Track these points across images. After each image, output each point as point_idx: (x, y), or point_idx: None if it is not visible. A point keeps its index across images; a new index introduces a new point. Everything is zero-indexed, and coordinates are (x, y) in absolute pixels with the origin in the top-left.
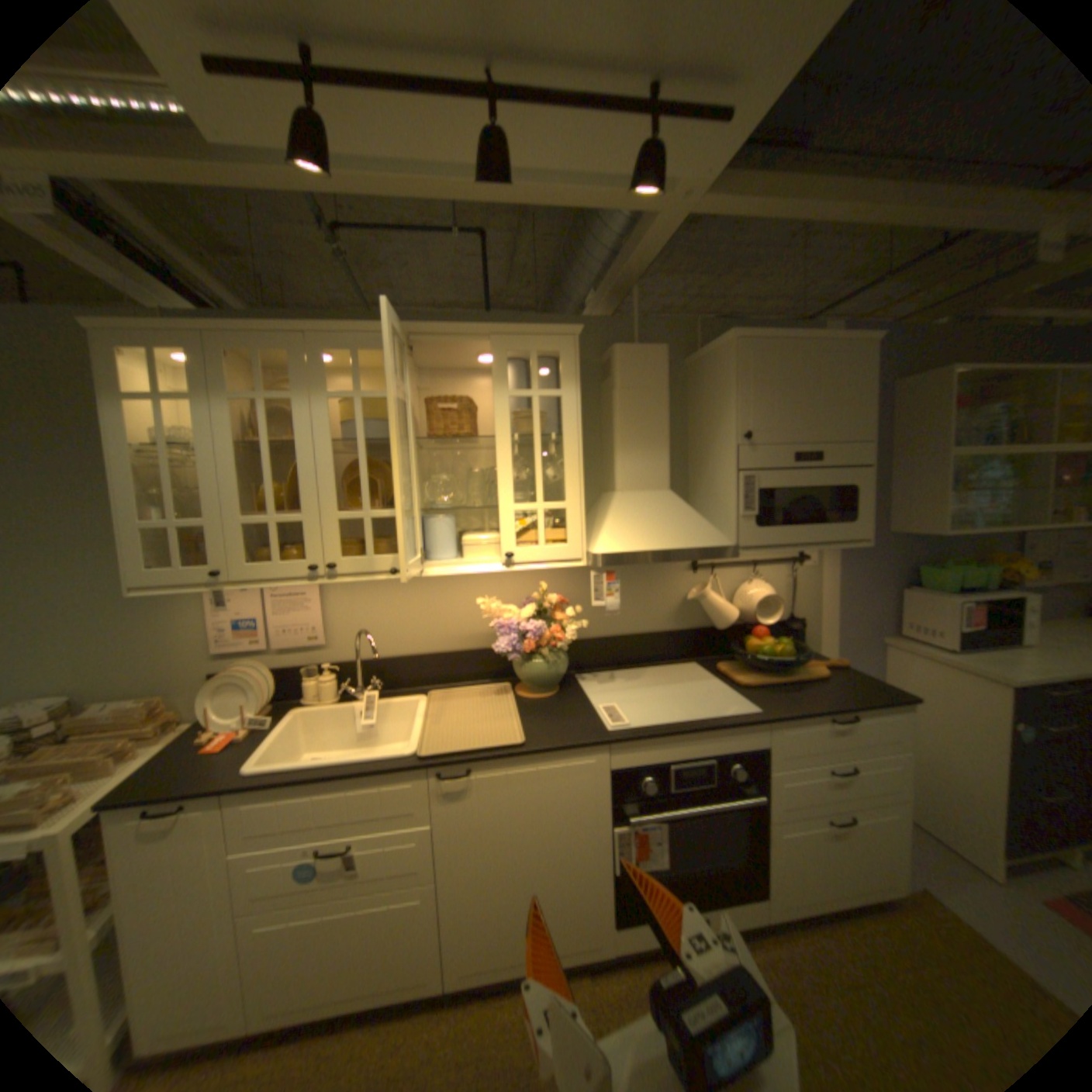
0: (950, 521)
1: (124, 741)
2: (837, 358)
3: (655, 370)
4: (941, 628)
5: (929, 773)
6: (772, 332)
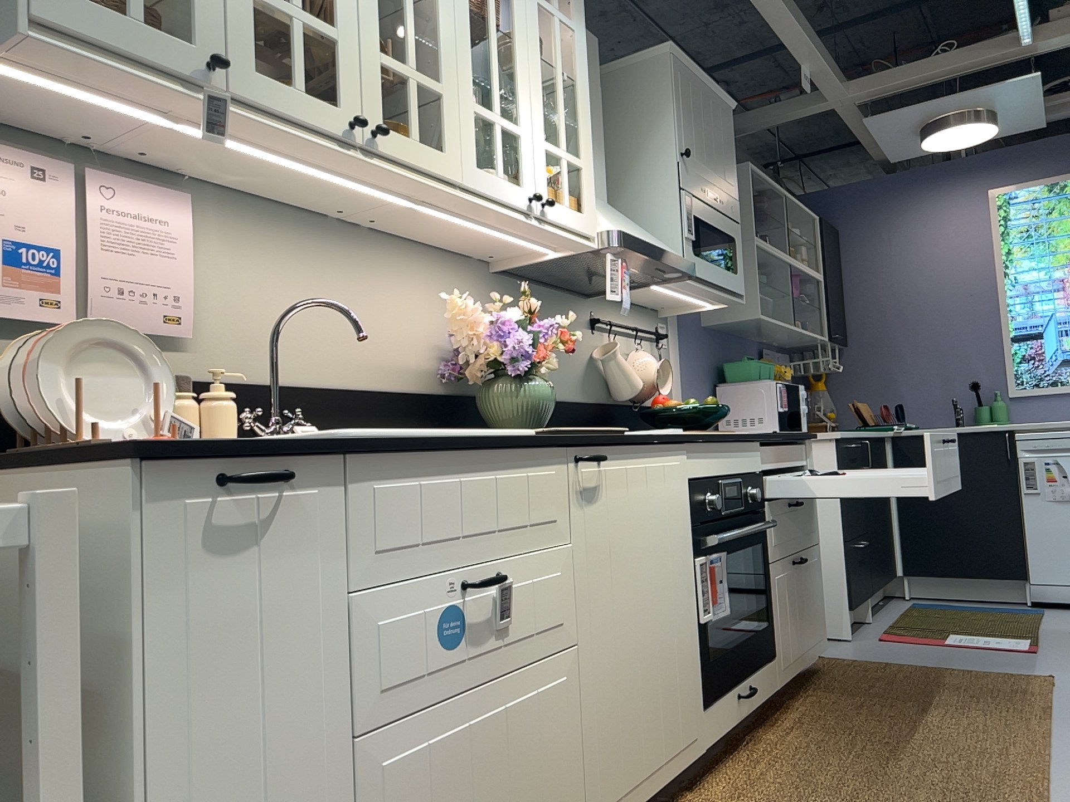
0: (752, 311)
1: None
2: (718, 112)
3: (593, 63)
4: (758, 416)
5: None
6: (689, 63)
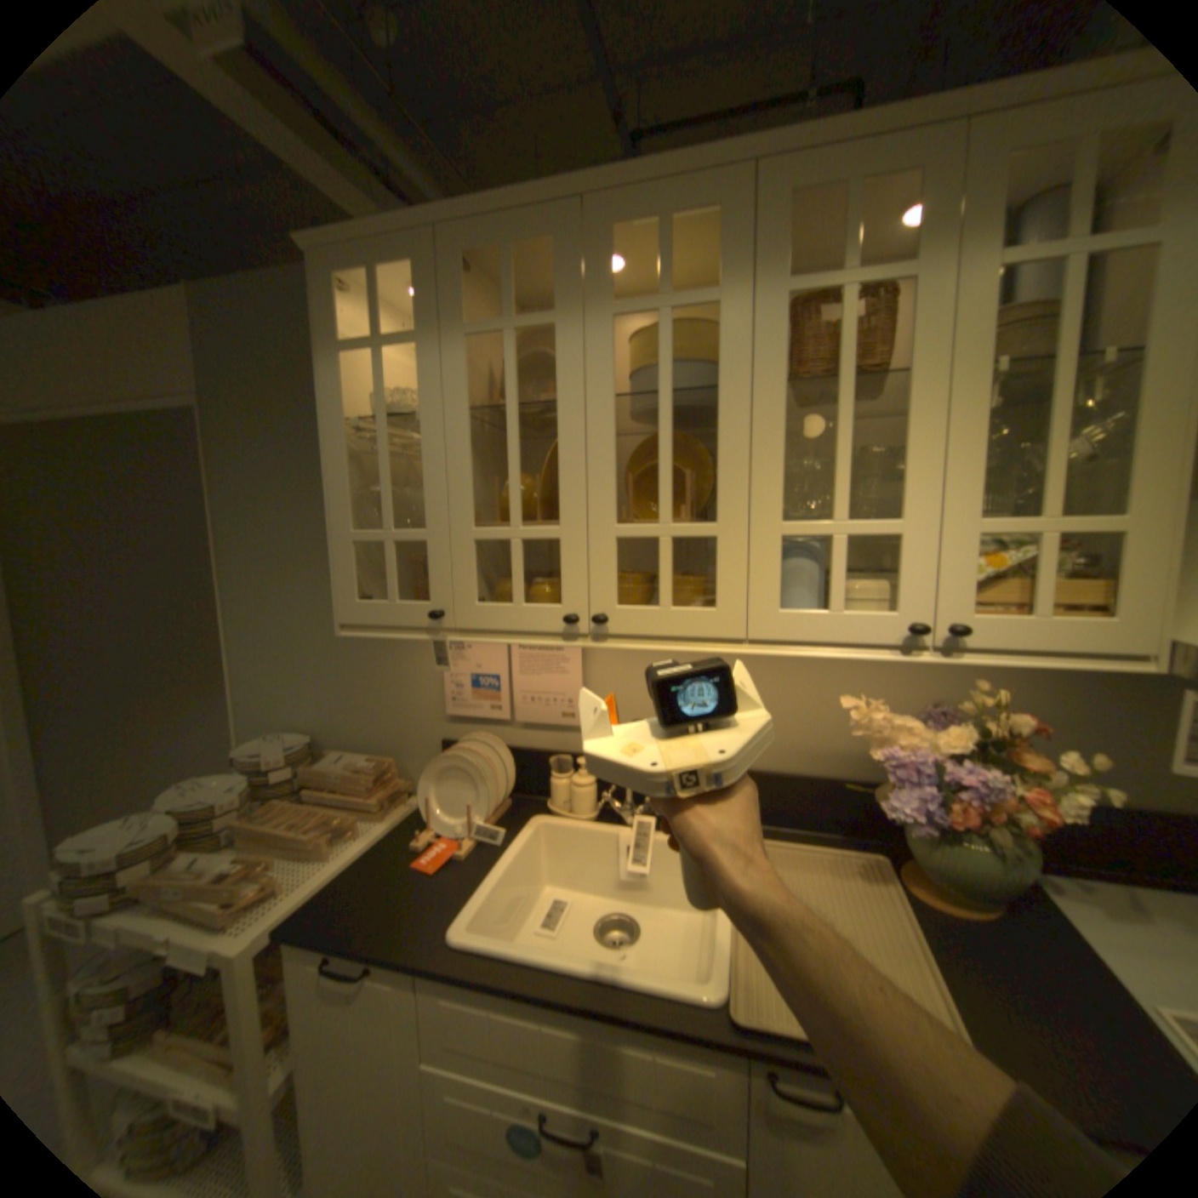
0: None
1: (343, 815)
2: None
3: None
4: None
5: None
6: None
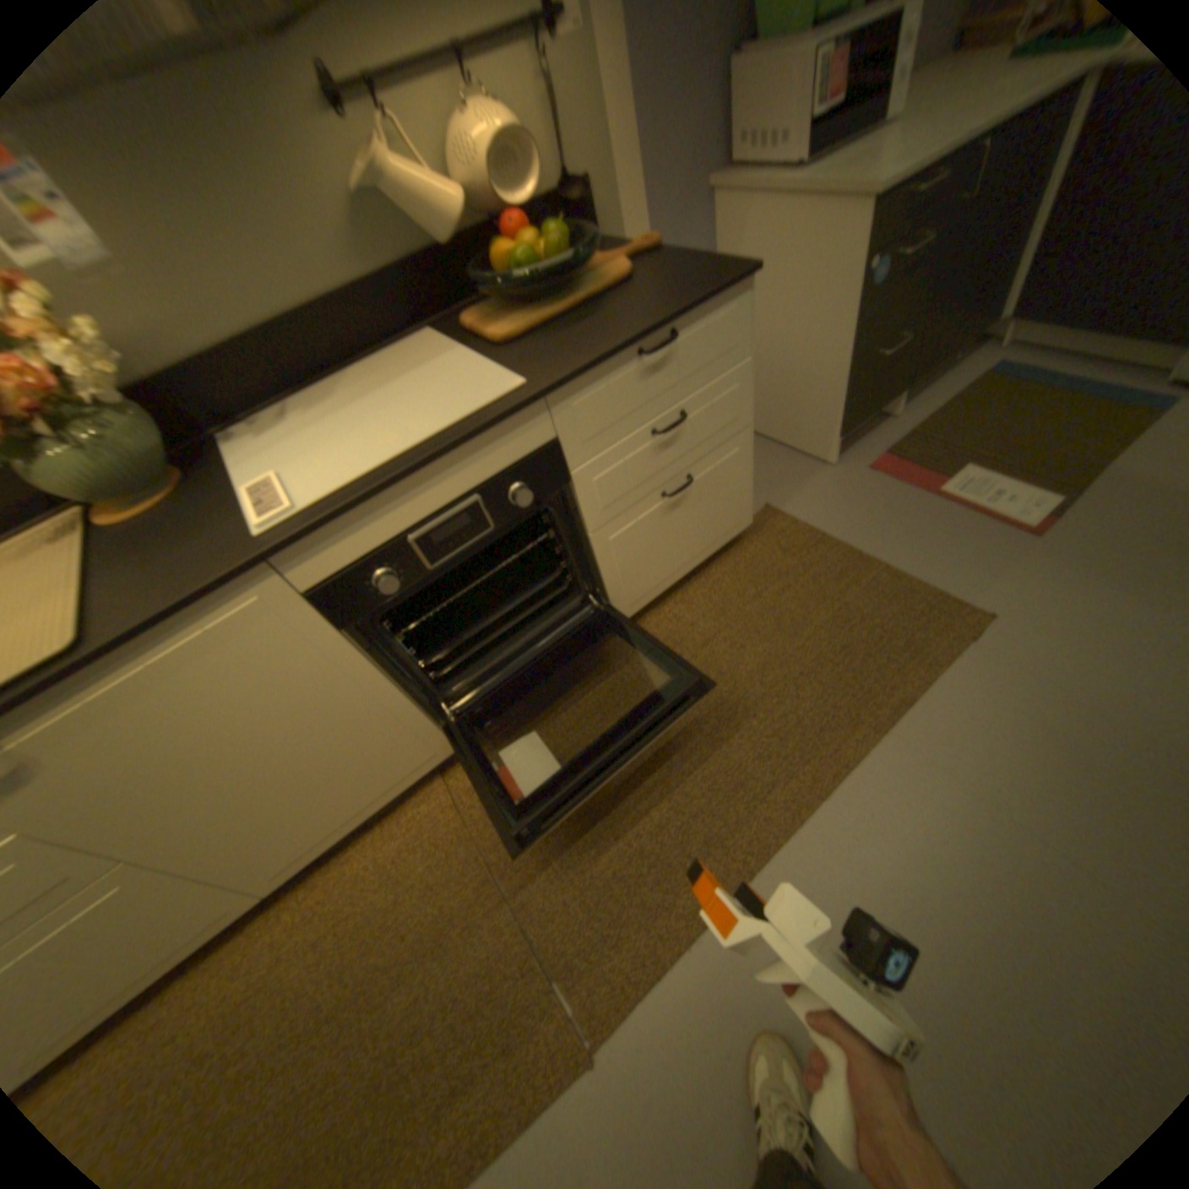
0: None
1: None
2: None
3: None
4: (781, 126)
5: (767, 370)
6: None
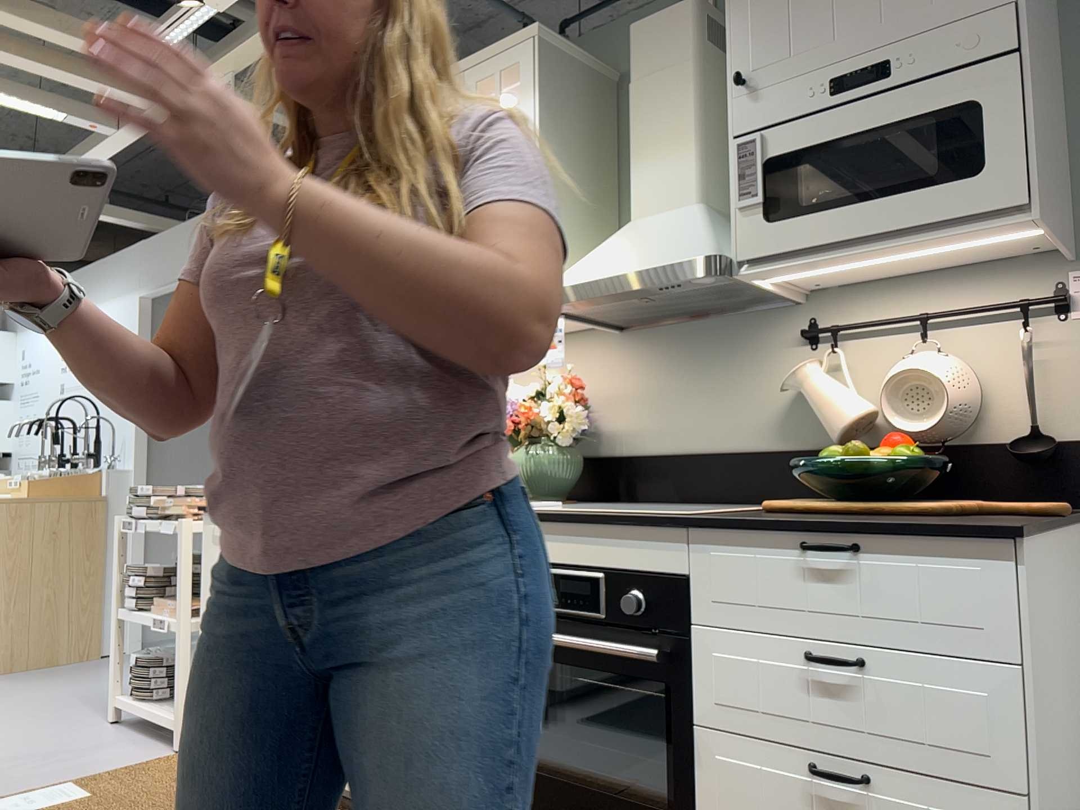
0: None
1: None
2: None
3: (673, 41)
4: None
5: None
6: None
